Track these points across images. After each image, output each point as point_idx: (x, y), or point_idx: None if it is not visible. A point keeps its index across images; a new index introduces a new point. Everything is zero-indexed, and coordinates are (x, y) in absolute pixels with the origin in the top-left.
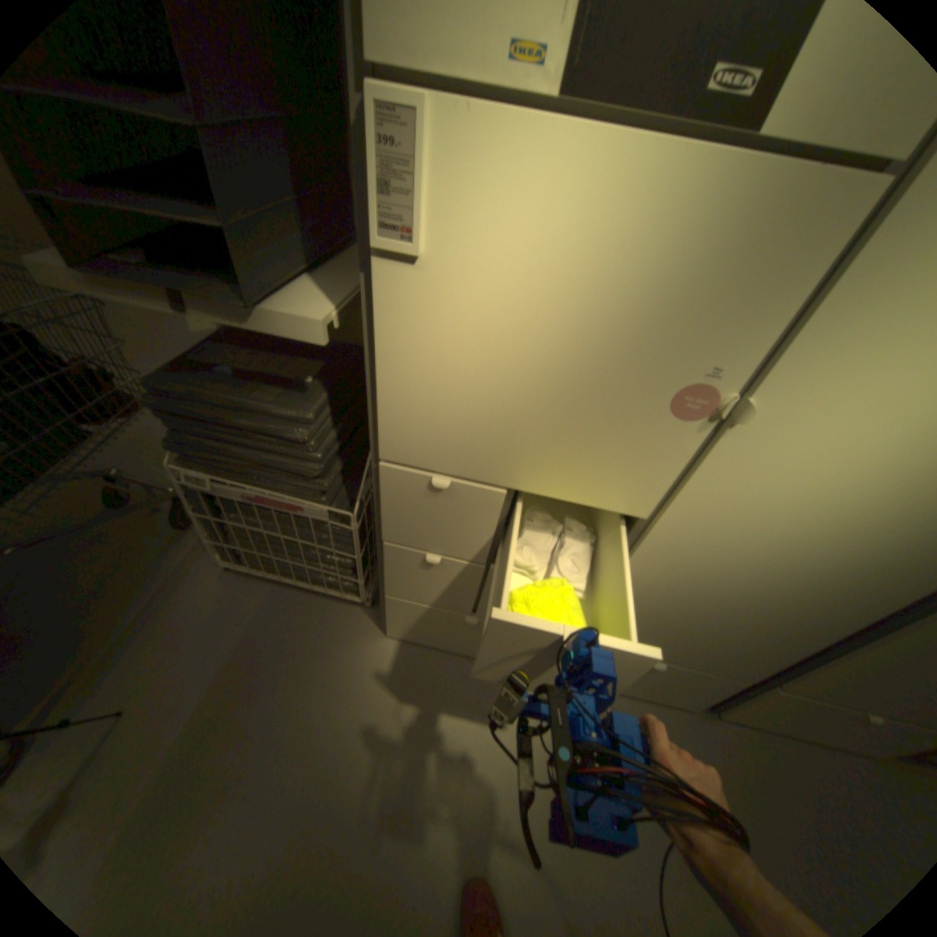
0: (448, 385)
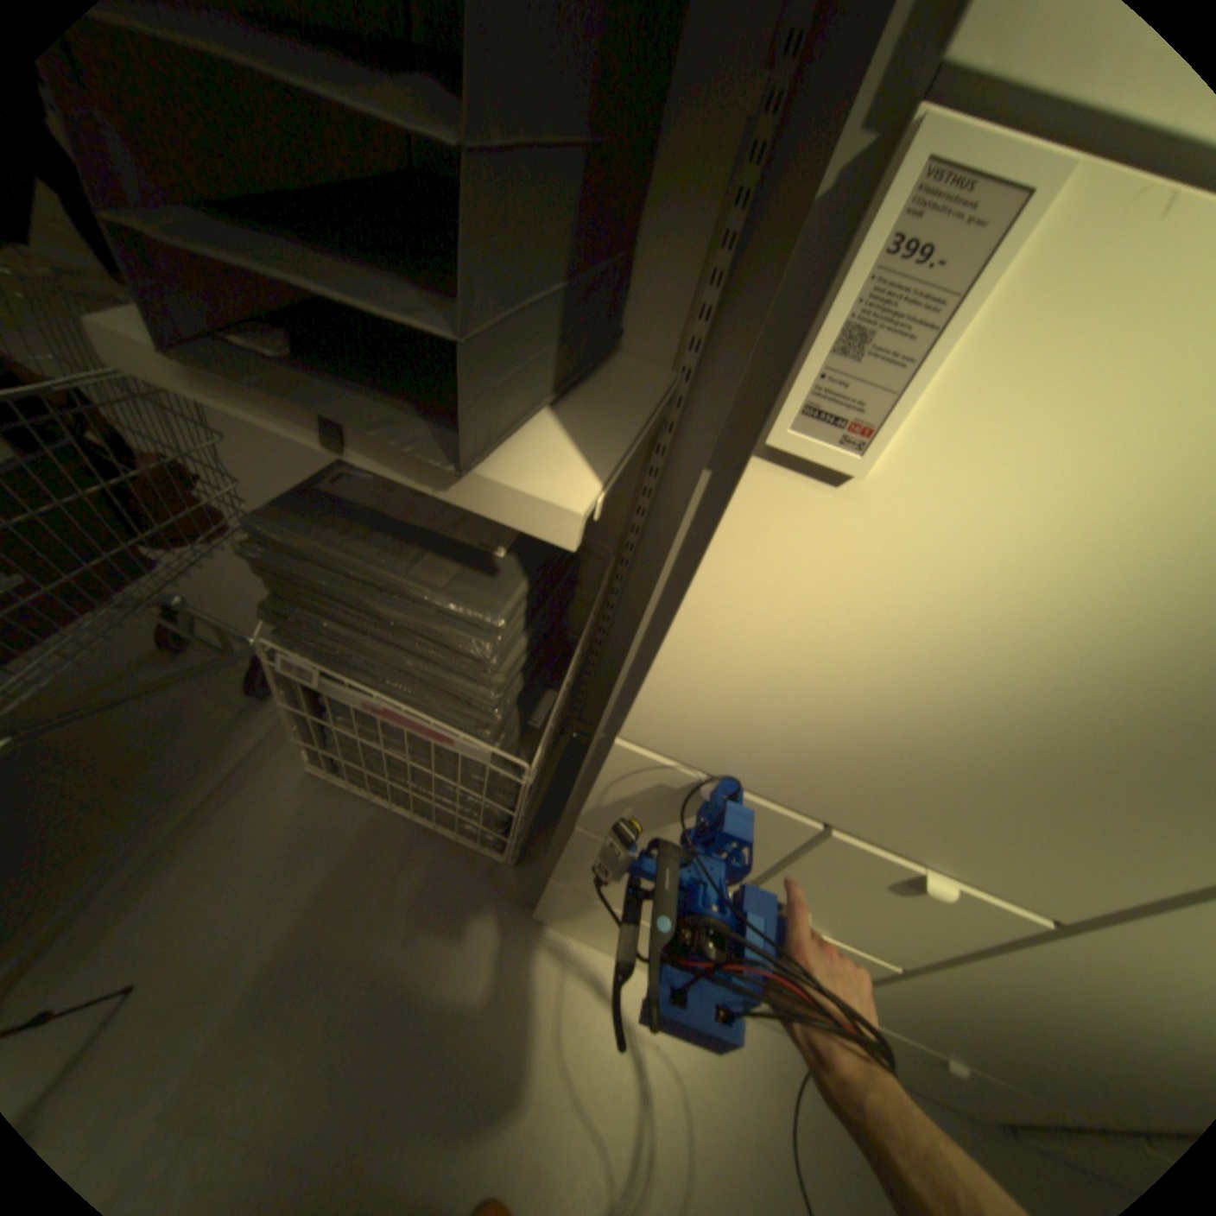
0: (798, 674)
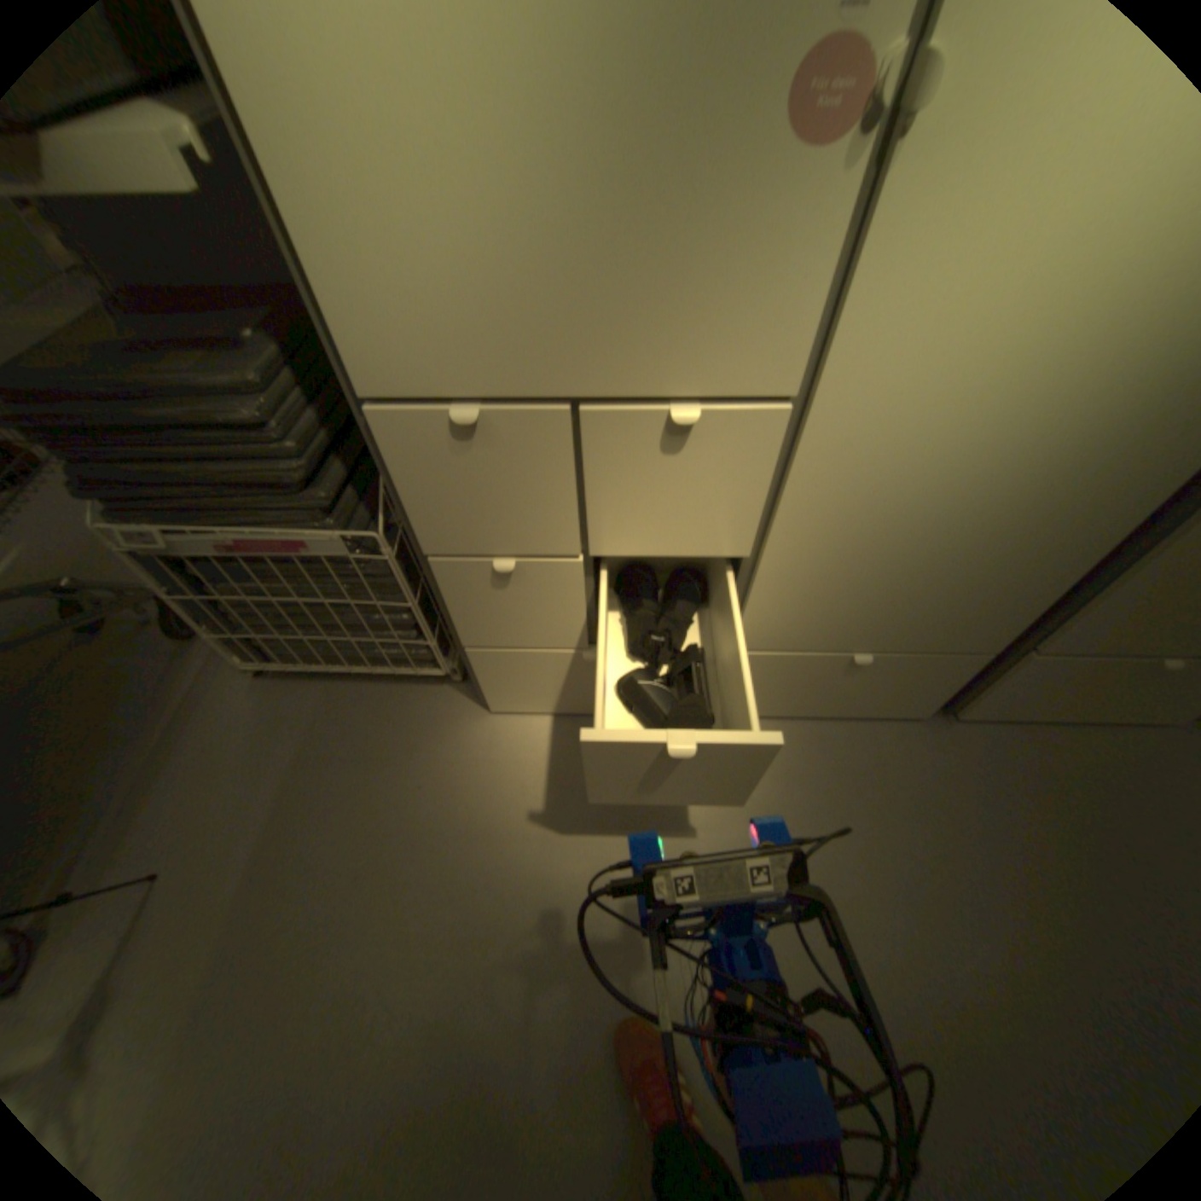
0: (405, 198)
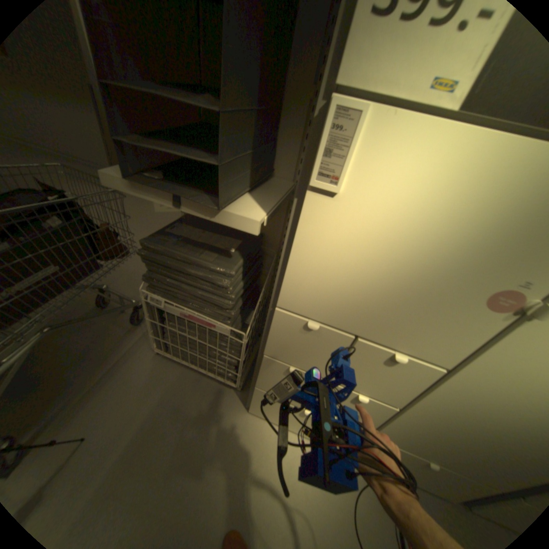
0: (334, 269)
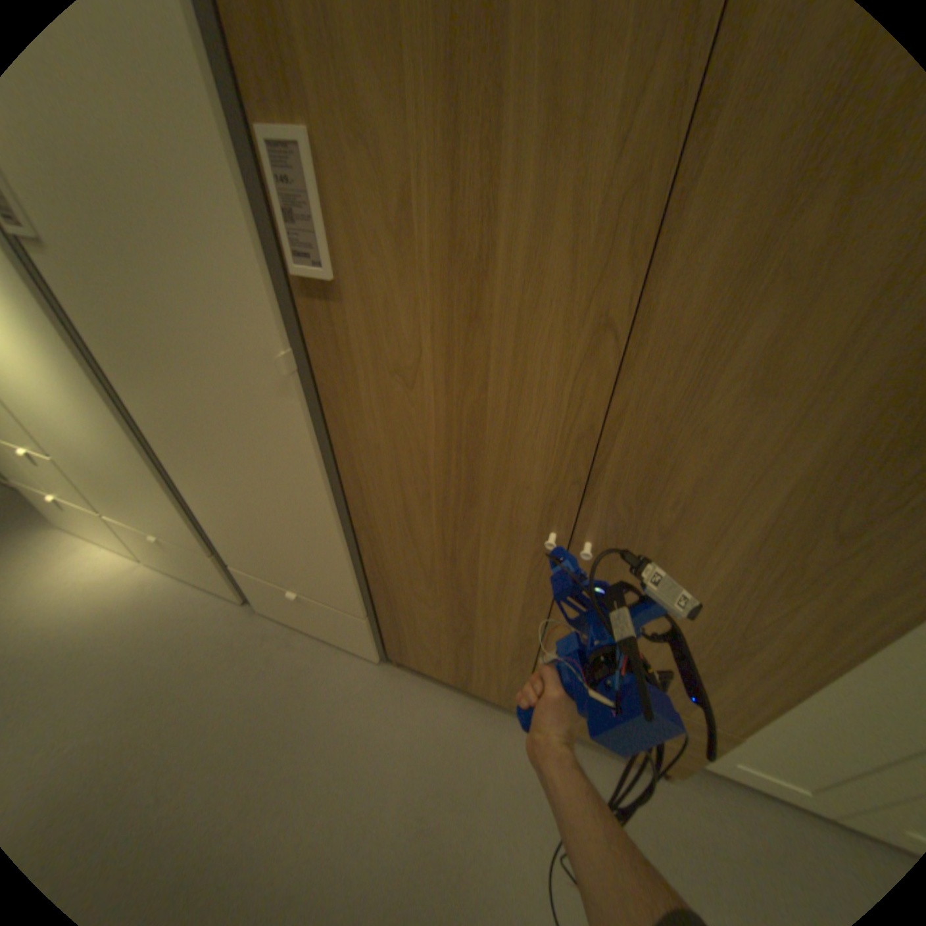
0: None
